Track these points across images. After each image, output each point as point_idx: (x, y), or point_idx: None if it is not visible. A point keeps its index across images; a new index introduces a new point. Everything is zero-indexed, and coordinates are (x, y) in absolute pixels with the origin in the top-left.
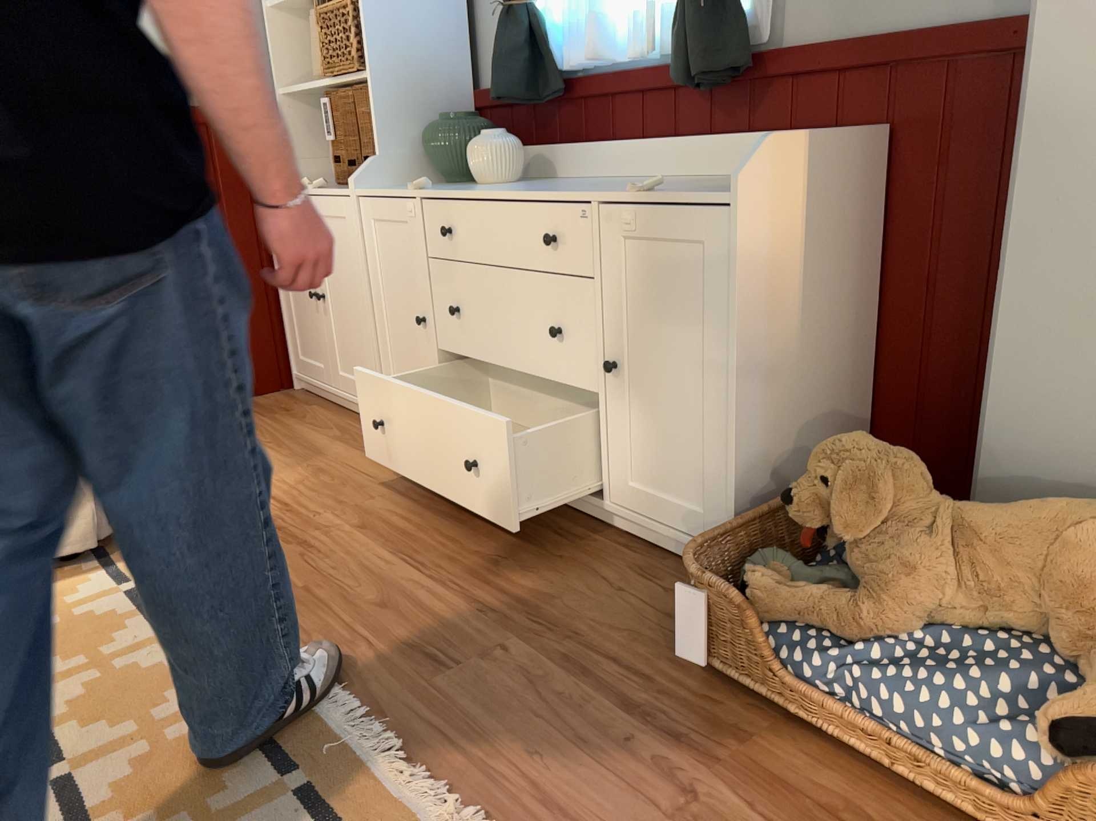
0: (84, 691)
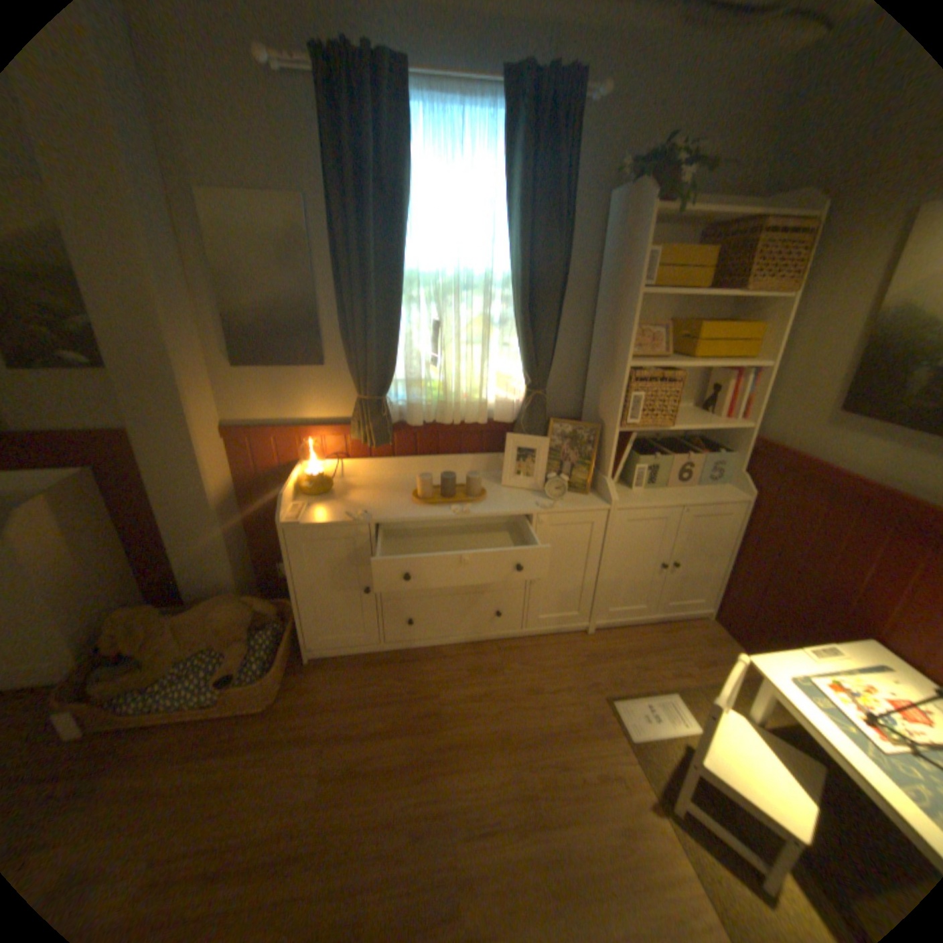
0: None
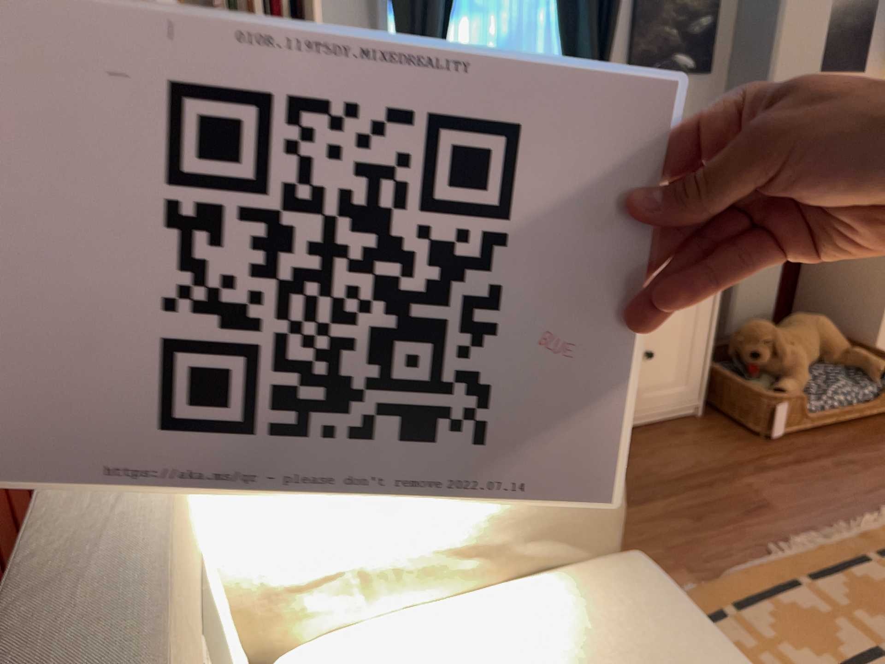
0: (803, 654)
